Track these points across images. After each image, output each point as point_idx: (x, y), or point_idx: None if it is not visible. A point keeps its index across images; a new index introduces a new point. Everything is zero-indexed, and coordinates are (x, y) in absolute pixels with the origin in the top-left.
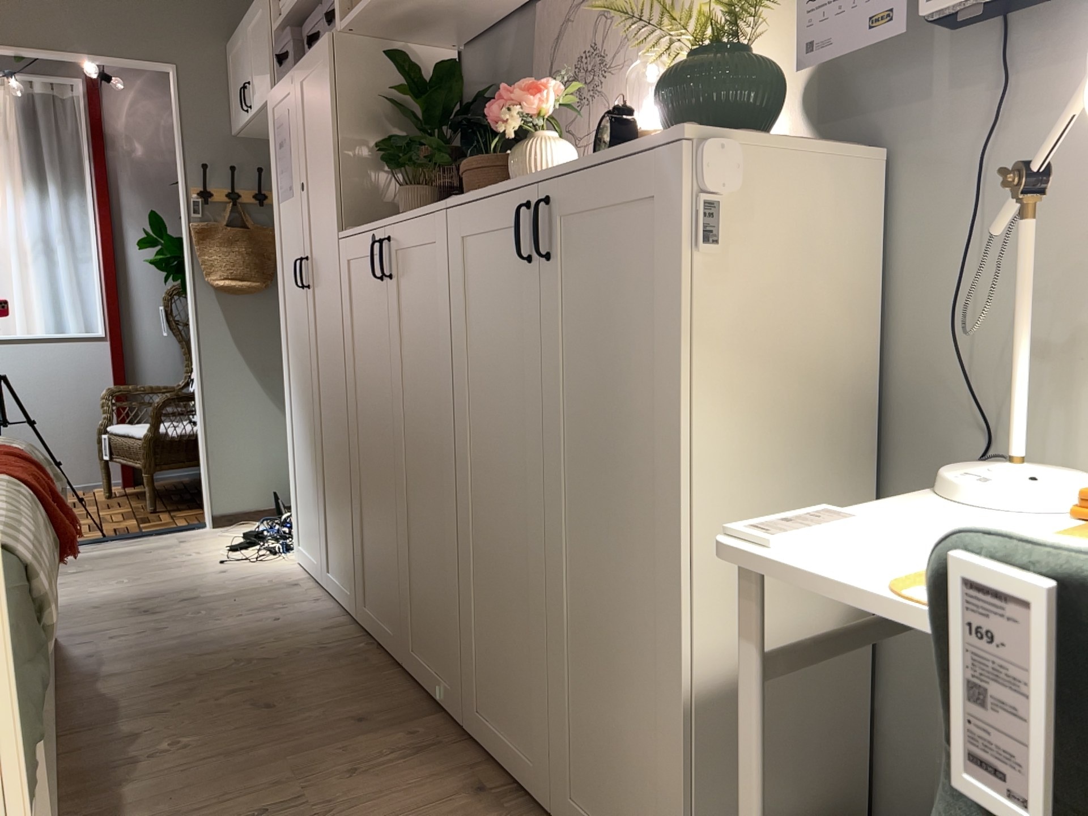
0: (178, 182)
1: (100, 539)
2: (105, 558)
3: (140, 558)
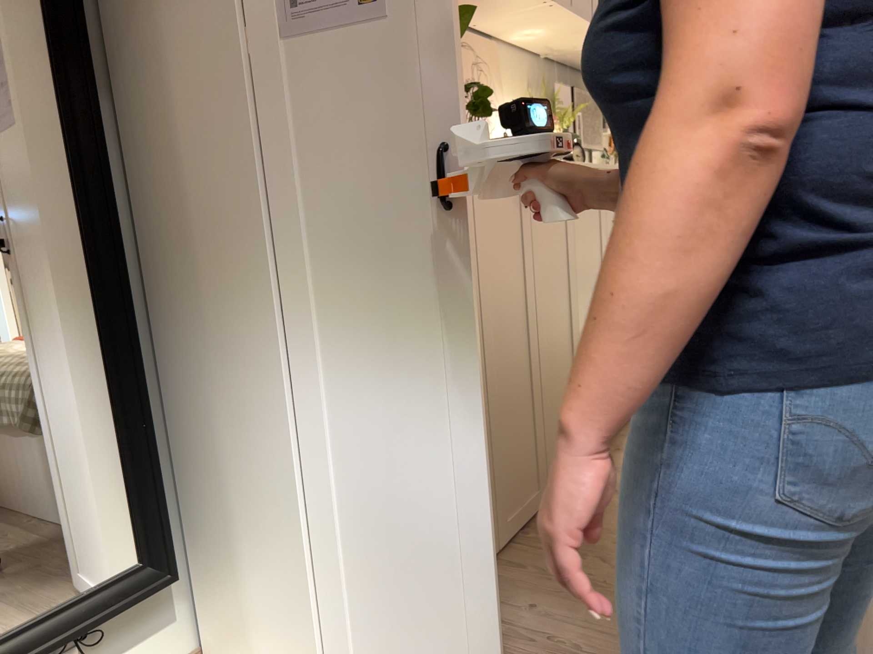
0: None
1: None
2: None
3: None
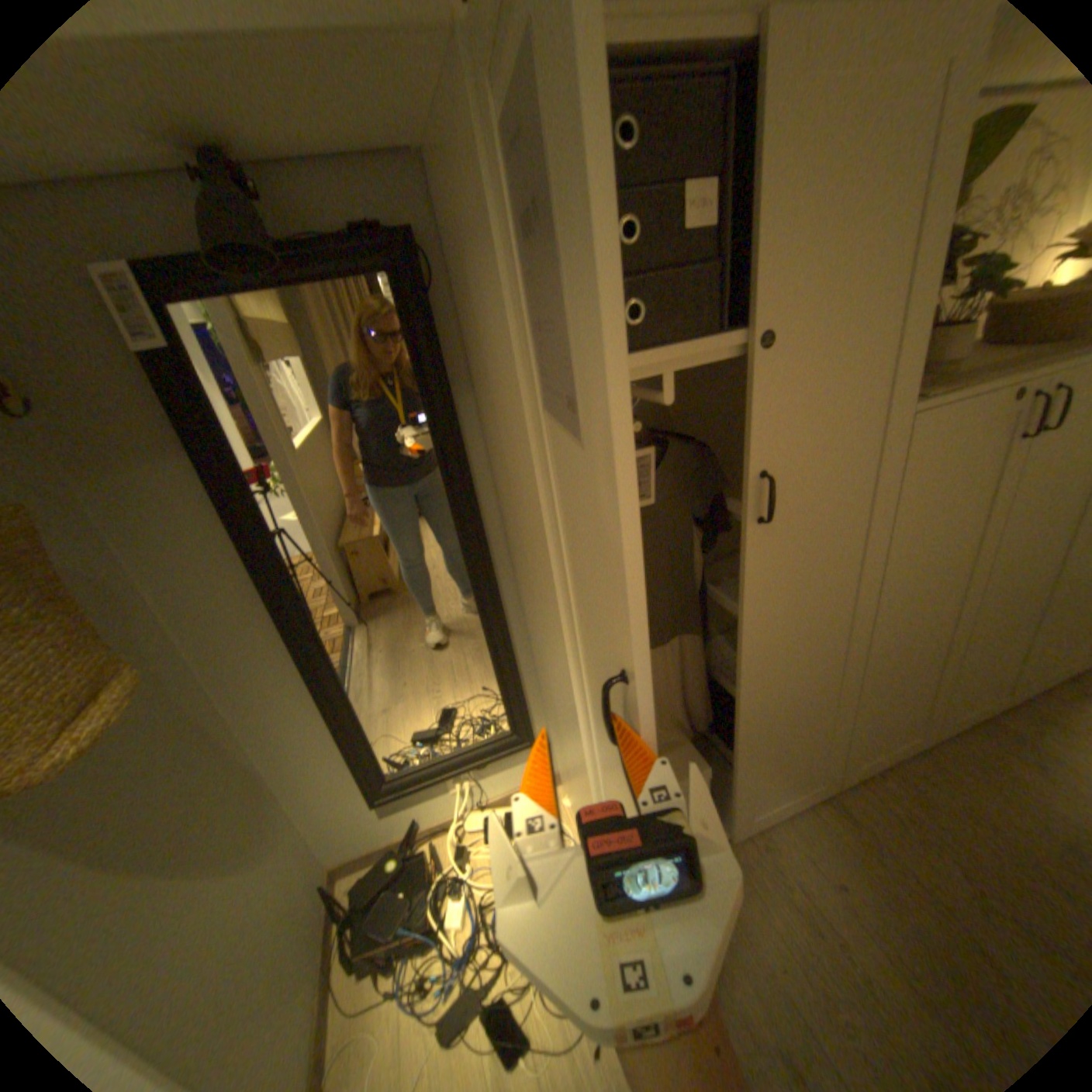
0: None
1: None
2: None
3: None
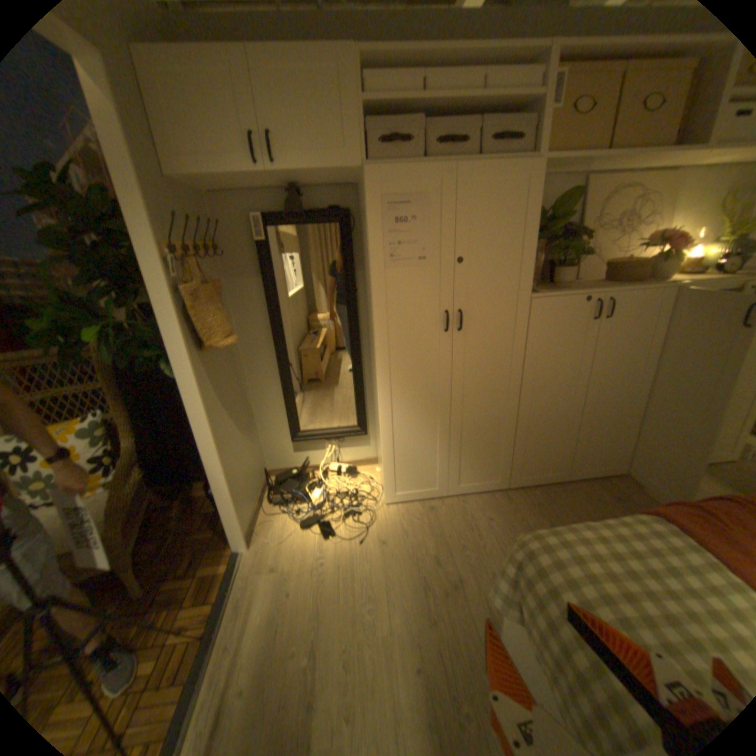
0: (134, 235)
1: (206, 646)
2: (276, 635)
3: (303, 602)
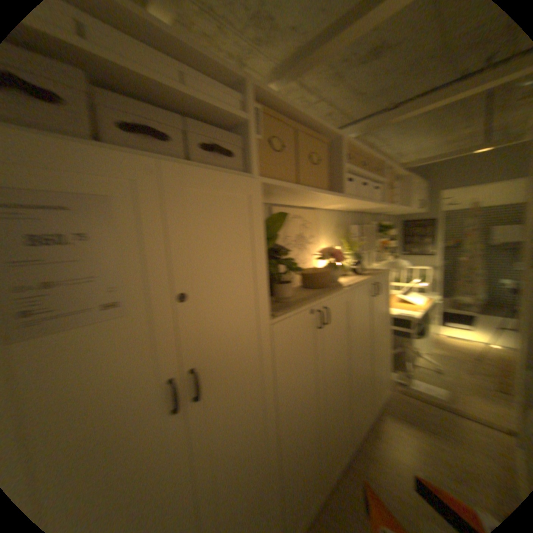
0: None
1: None
2: None
3: None
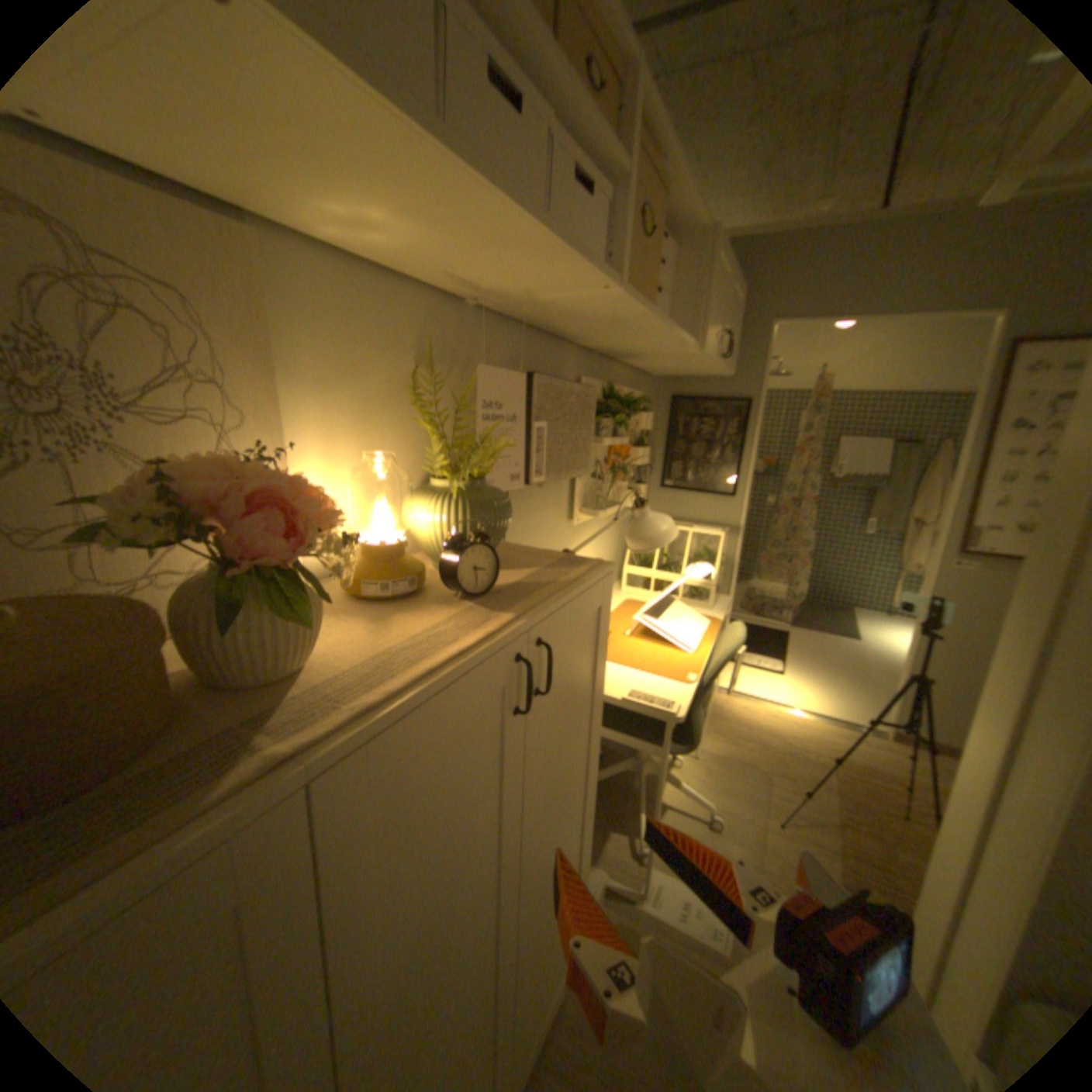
0: None
1: None
2: None
3: None
